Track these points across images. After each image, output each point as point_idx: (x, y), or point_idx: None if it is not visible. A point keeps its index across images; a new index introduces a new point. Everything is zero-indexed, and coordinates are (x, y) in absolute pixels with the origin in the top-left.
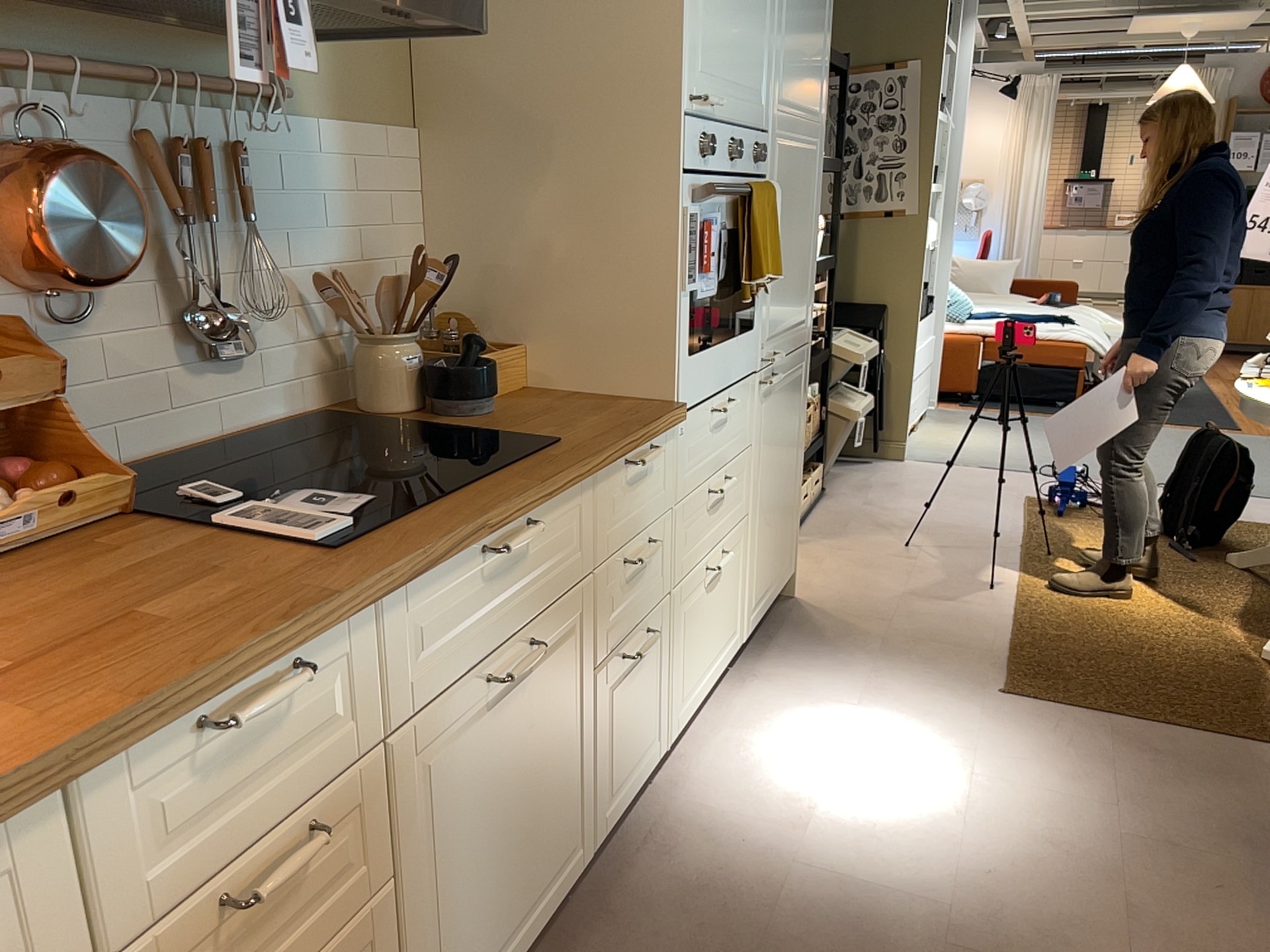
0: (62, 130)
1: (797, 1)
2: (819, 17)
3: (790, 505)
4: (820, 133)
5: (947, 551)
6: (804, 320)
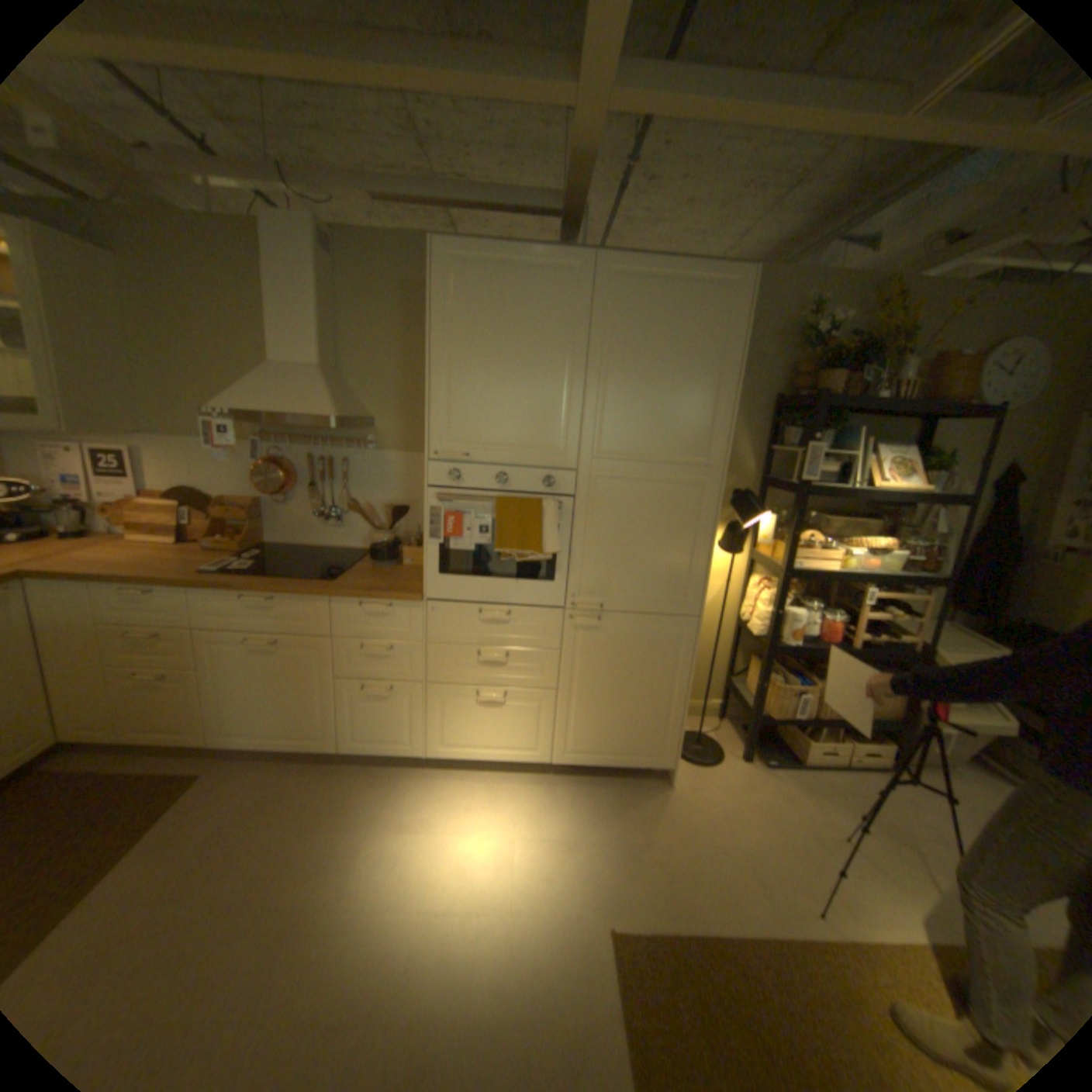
0: (286, 454)
1: (627, 388)
2: (691, 393)
3: (653, 717)
4: (707, 472)
5: (875, 876)
6: (676, 598)
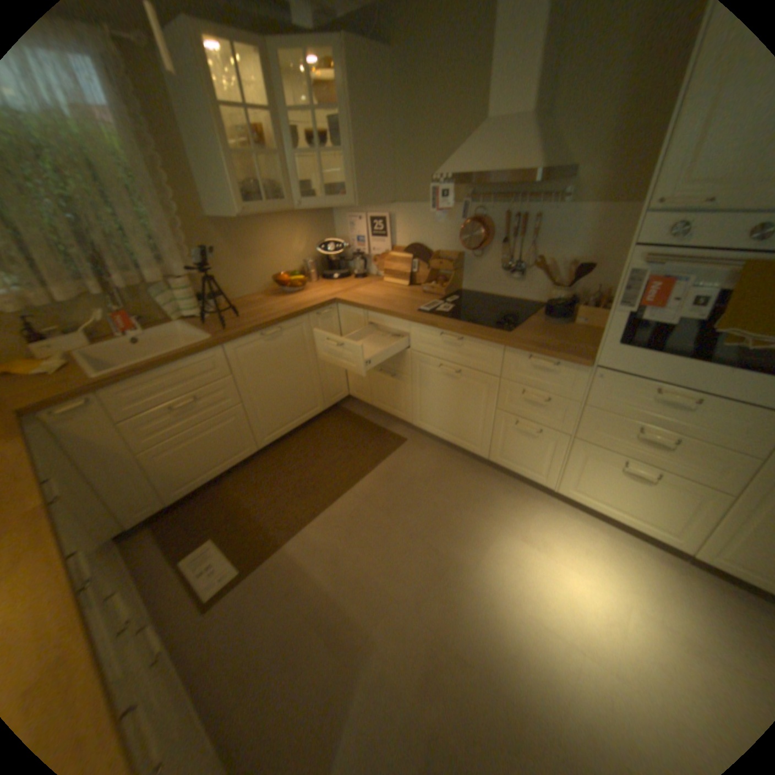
0: (487, 212)
1: None
2: None
3: None
4: None
5: None
6: None
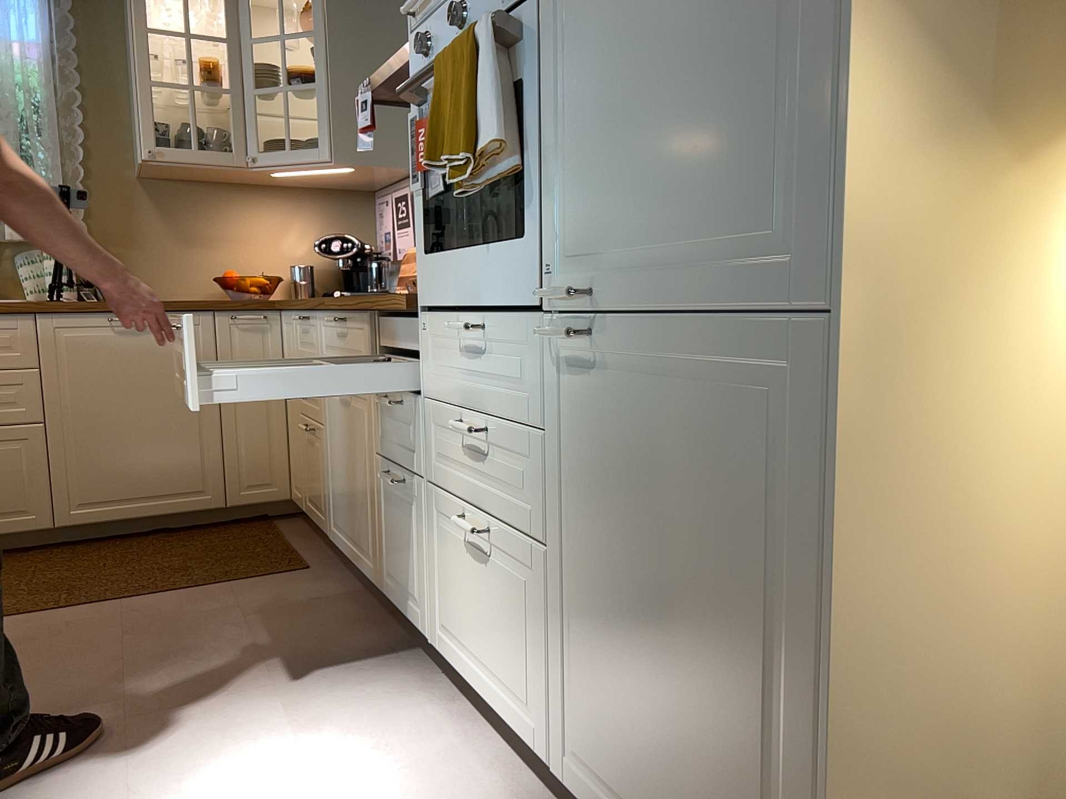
0: None
1: None
2: None
3: (744, 759)
4: None
5: None
6: (770, 239)
